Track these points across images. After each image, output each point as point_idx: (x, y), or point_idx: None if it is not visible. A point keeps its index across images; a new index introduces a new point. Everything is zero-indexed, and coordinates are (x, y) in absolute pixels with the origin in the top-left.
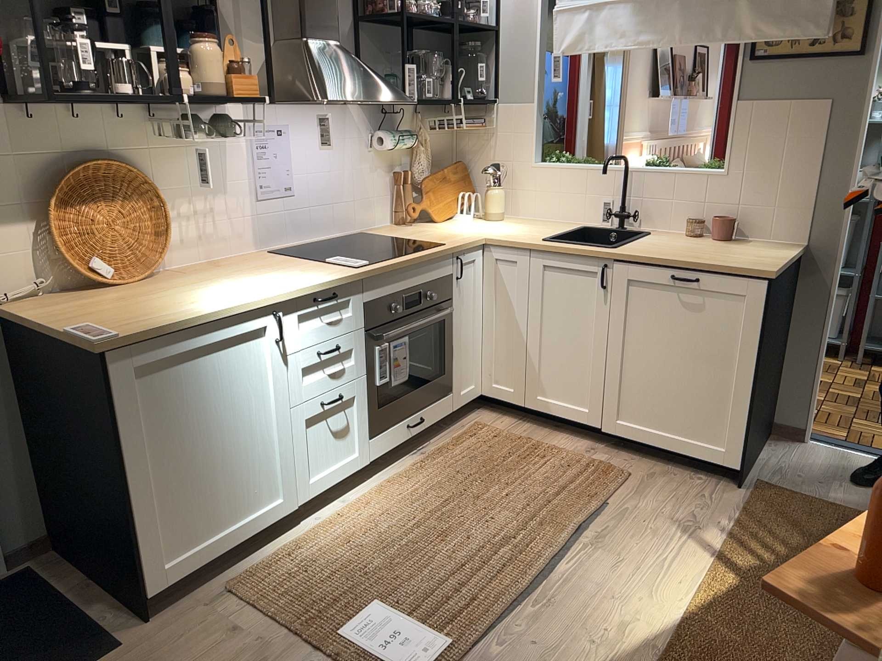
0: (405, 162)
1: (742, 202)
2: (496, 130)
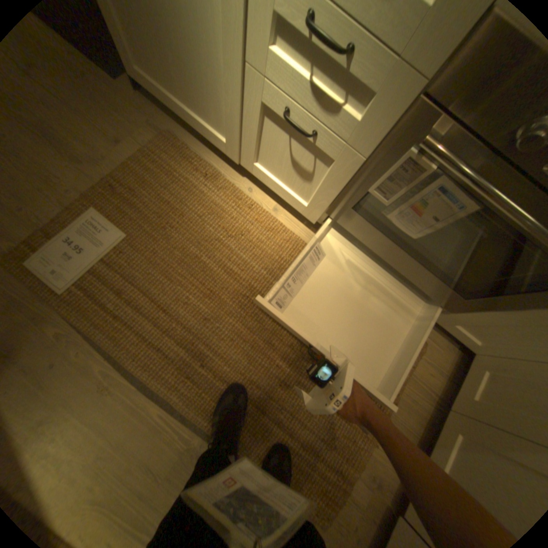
0: None
1: None
2: None
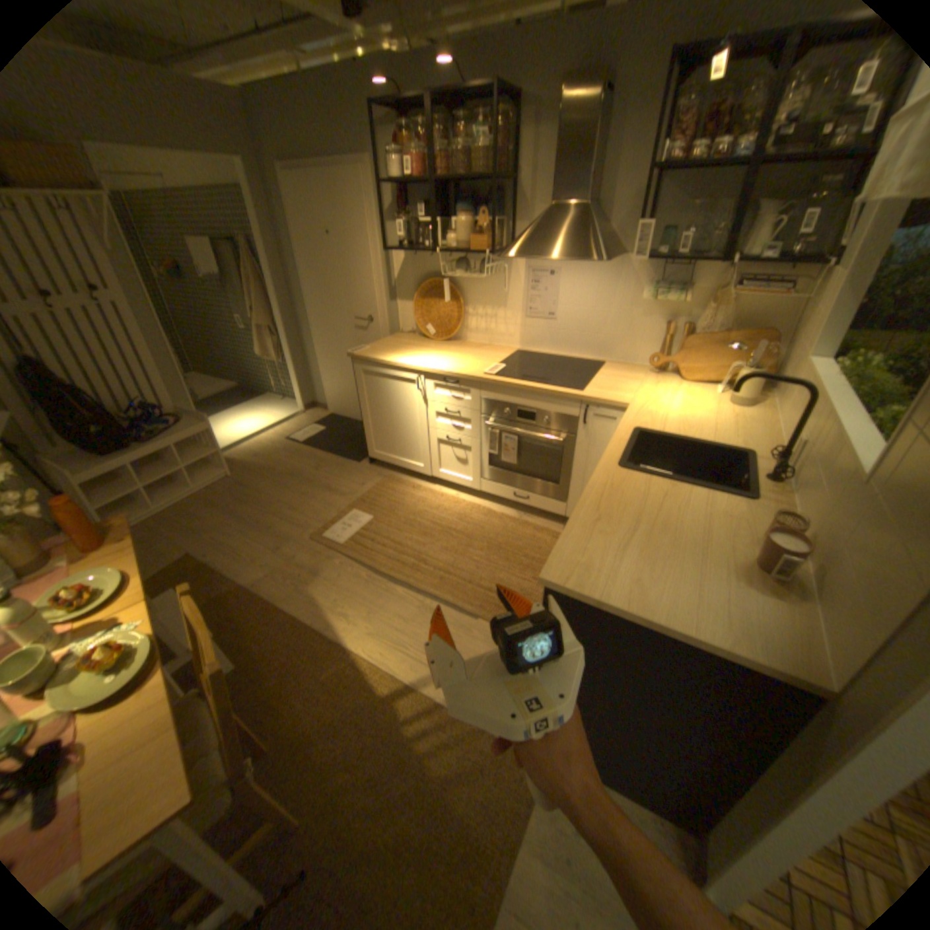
0: (695, 315)
1: (850, 544)
2: (820, 302)
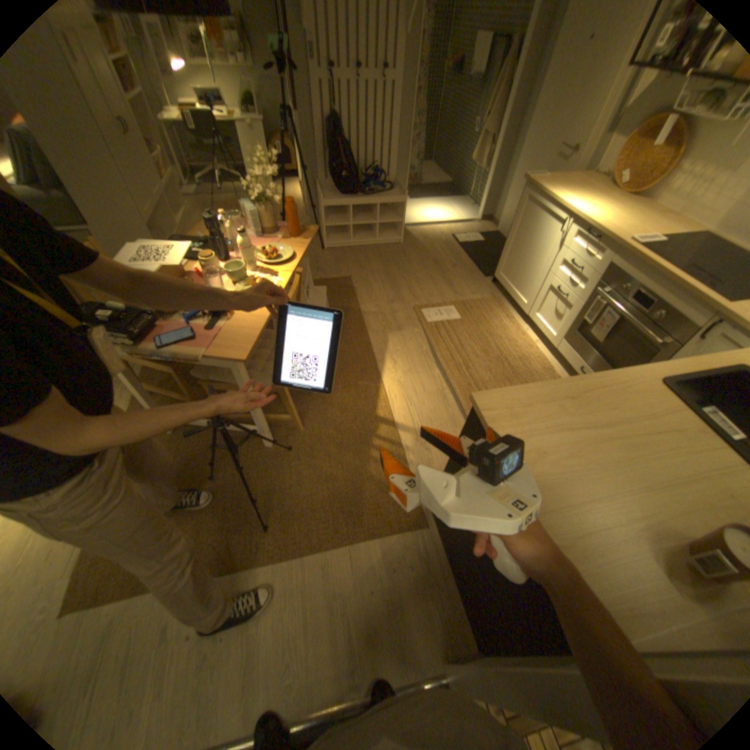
0: None
1: None
2: None
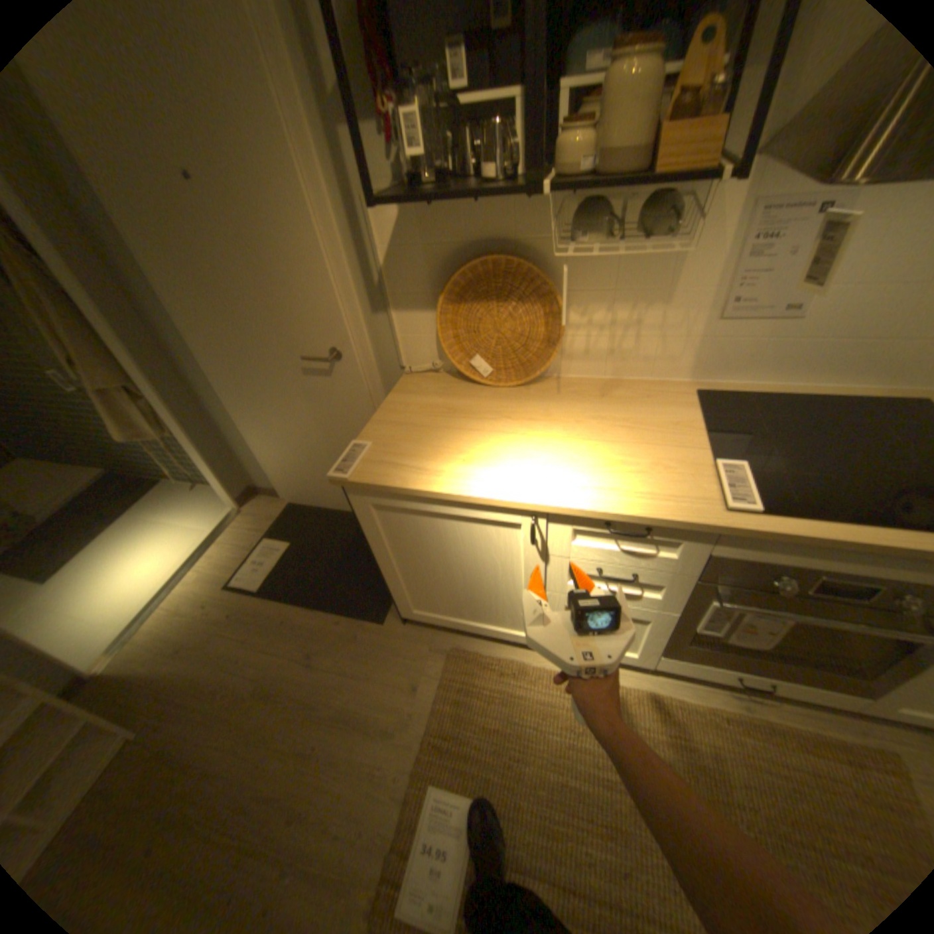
0: None
1: None
2: None
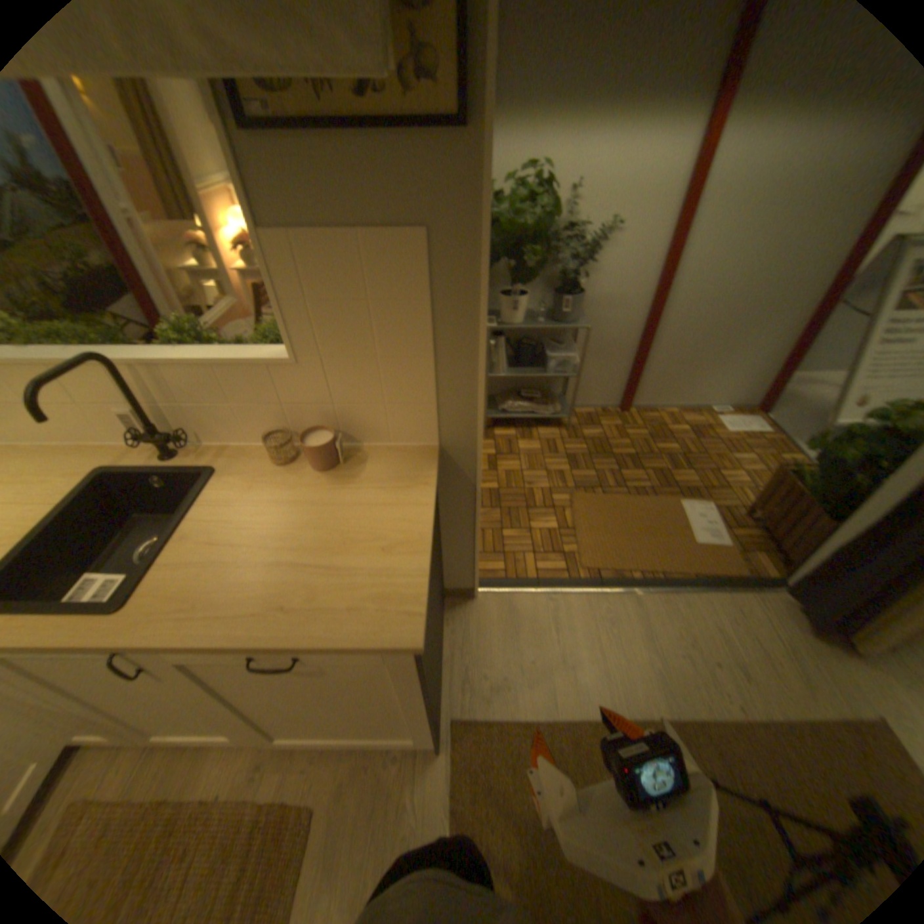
0: None
1: (335, 400)
2: None
